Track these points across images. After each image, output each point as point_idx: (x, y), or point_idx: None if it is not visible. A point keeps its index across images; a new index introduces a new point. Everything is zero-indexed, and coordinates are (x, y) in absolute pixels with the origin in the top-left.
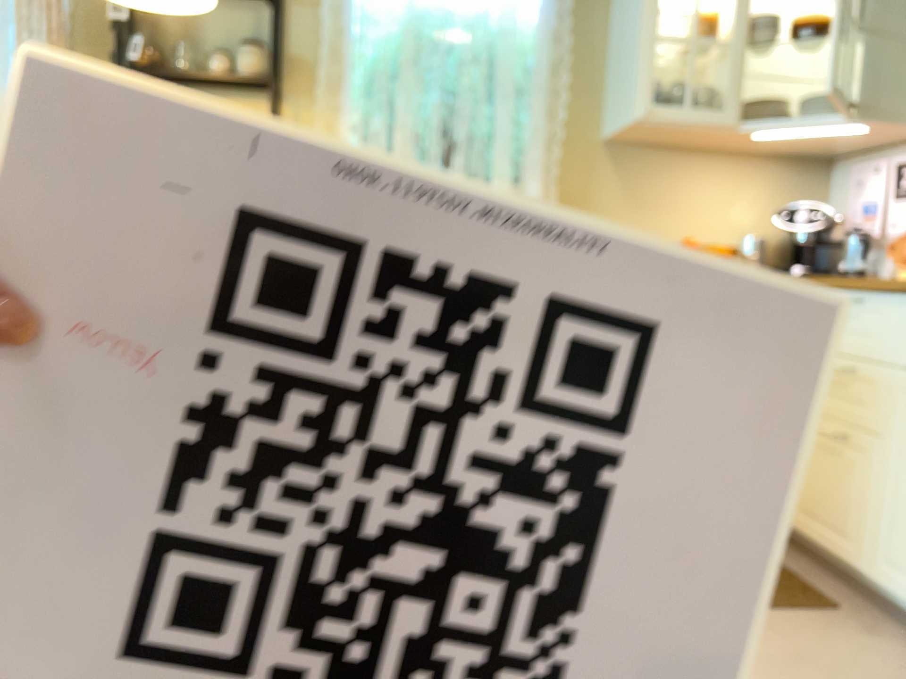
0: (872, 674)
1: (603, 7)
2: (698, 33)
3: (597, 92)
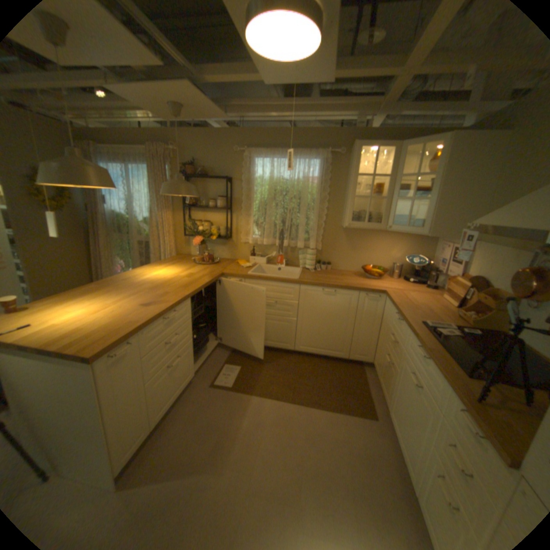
0: (368, 451)
1: (344, 176)
2: (377, 189)
3: (340, 208)
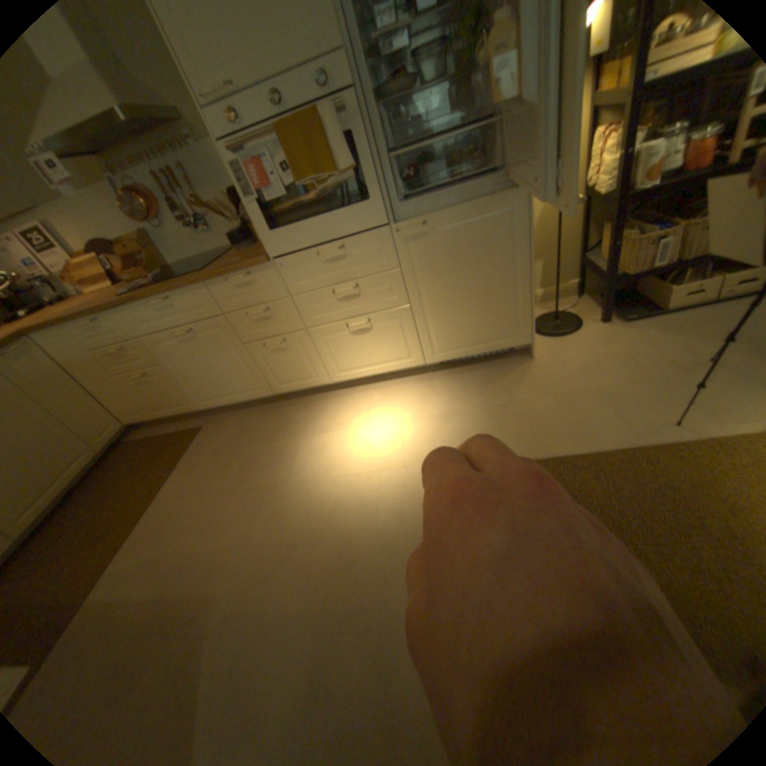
0: (229, 434)
1: None
2: None
3: None
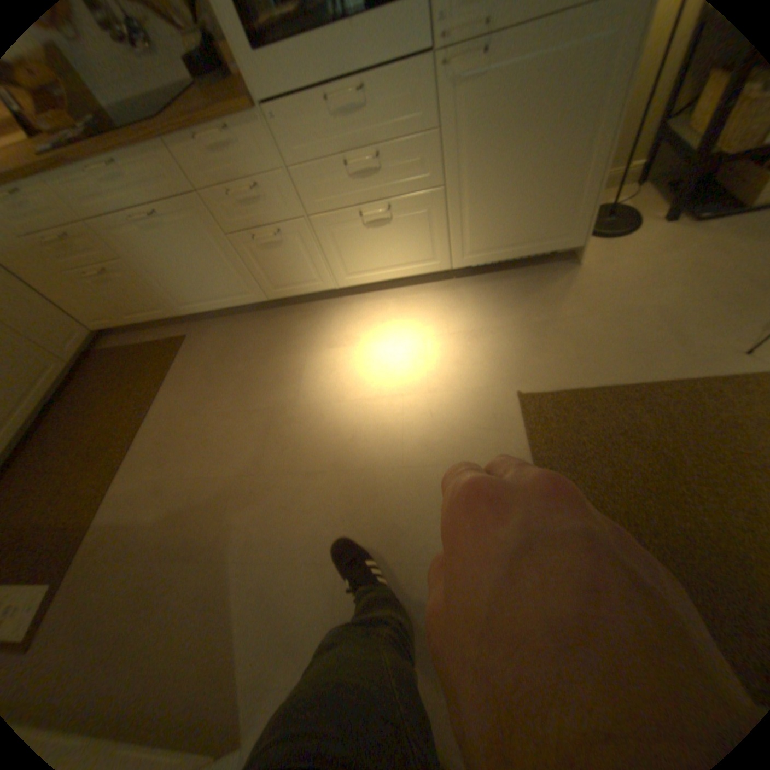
0: (219, 346)
1: None
2: None
3: None
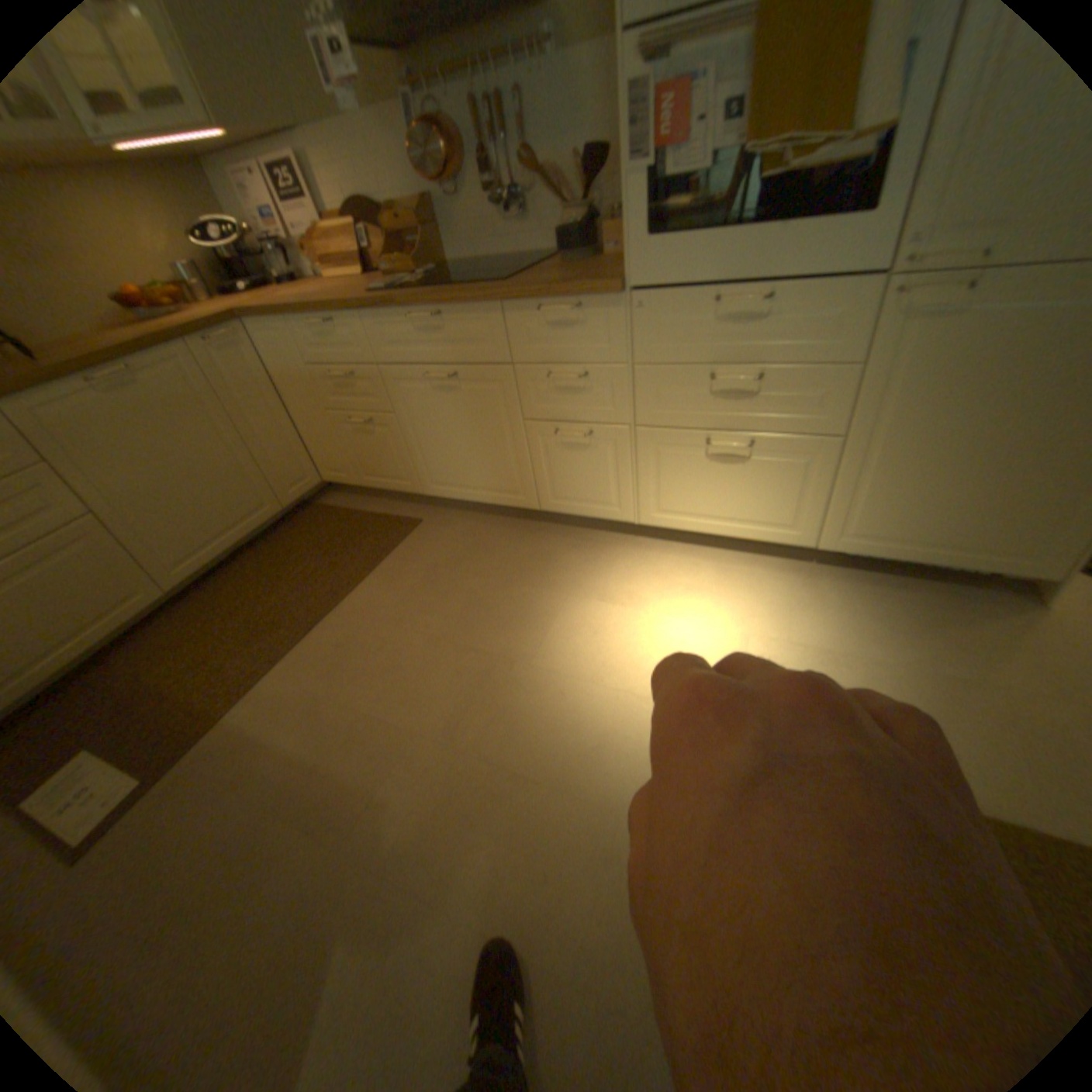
0: (457, 546)
1: None
2: None
3: None
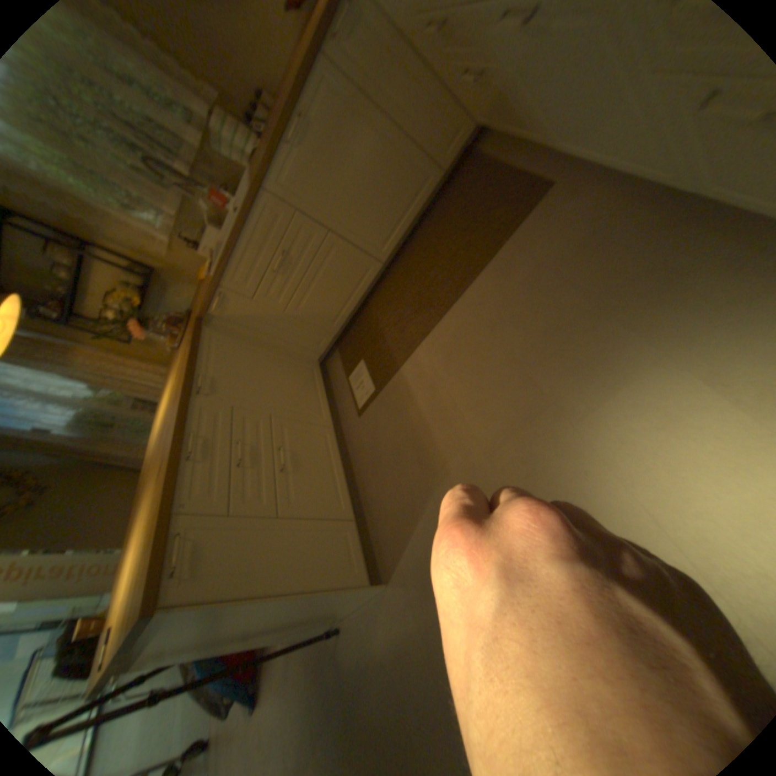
0: (575, 233)
1: None
2: None
3: None
